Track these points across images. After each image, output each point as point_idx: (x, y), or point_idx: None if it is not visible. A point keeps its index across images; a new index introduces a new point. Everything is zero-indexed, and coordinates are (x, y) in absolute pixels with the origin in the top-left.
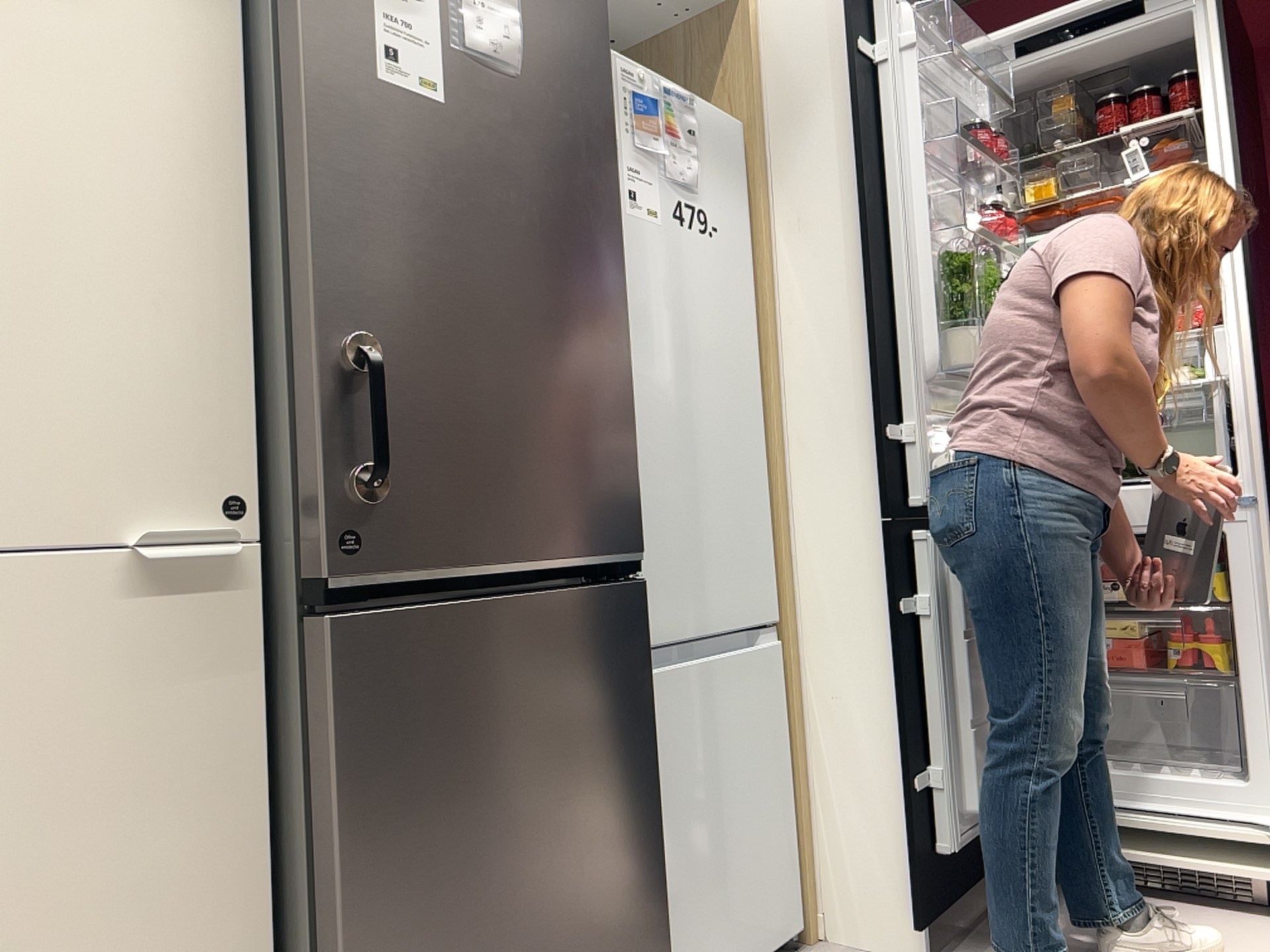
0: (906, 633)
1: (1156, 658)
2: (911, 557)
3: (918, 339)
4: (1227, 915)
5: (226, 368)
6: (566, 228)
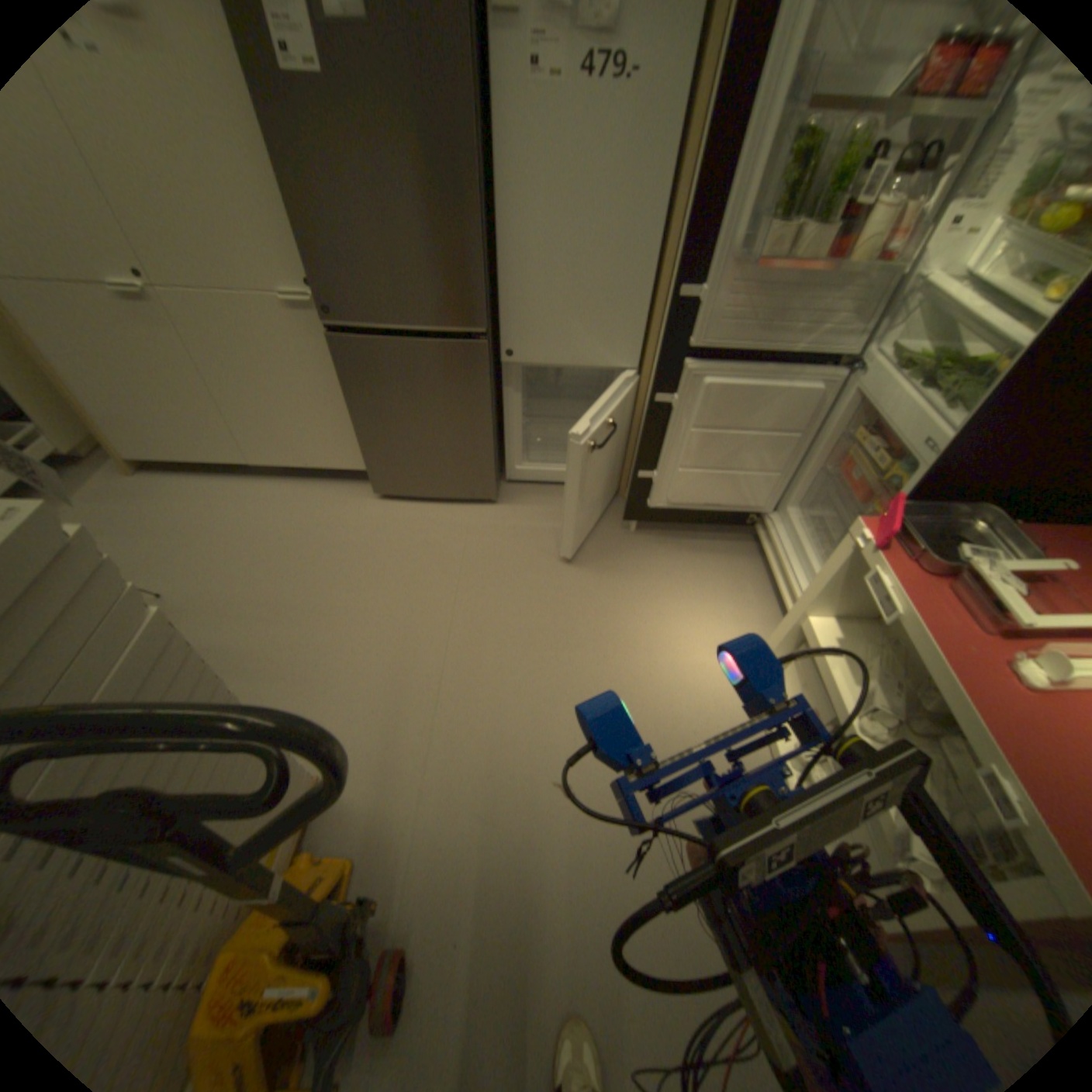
0: (655, 411)
1: (881, 503)
2: (678, 373)
3: (733, 220)
4: (774, 616)
5: (291, 227)
6: (422, 140)
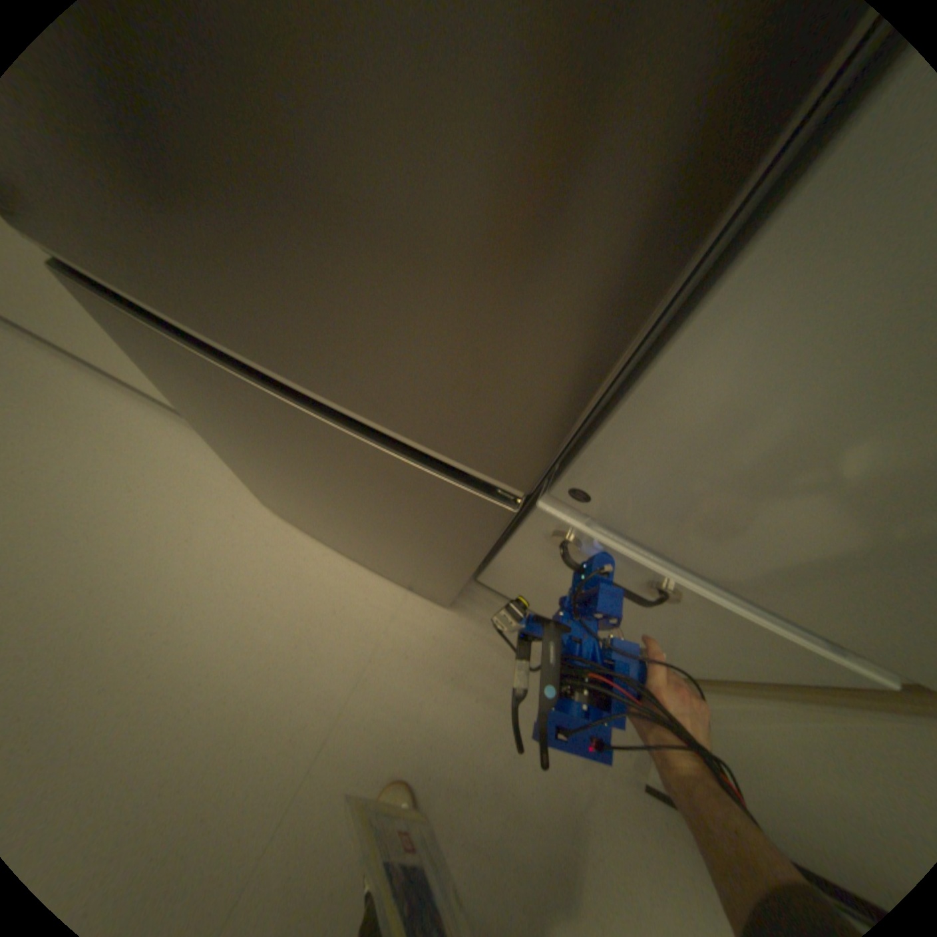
0: None
1: None
2: None
3: None
4: None
5: None
6: None
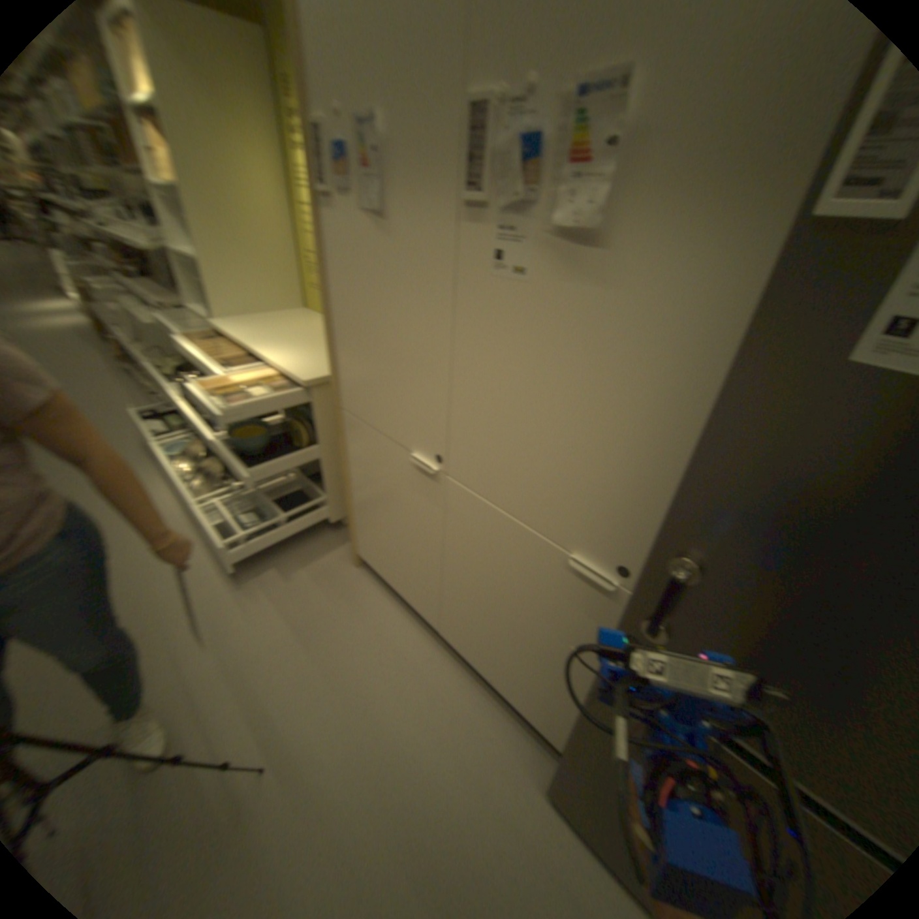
0: None
1: None
2: None
3: None
4: None
5: (646, 510)
6: None
